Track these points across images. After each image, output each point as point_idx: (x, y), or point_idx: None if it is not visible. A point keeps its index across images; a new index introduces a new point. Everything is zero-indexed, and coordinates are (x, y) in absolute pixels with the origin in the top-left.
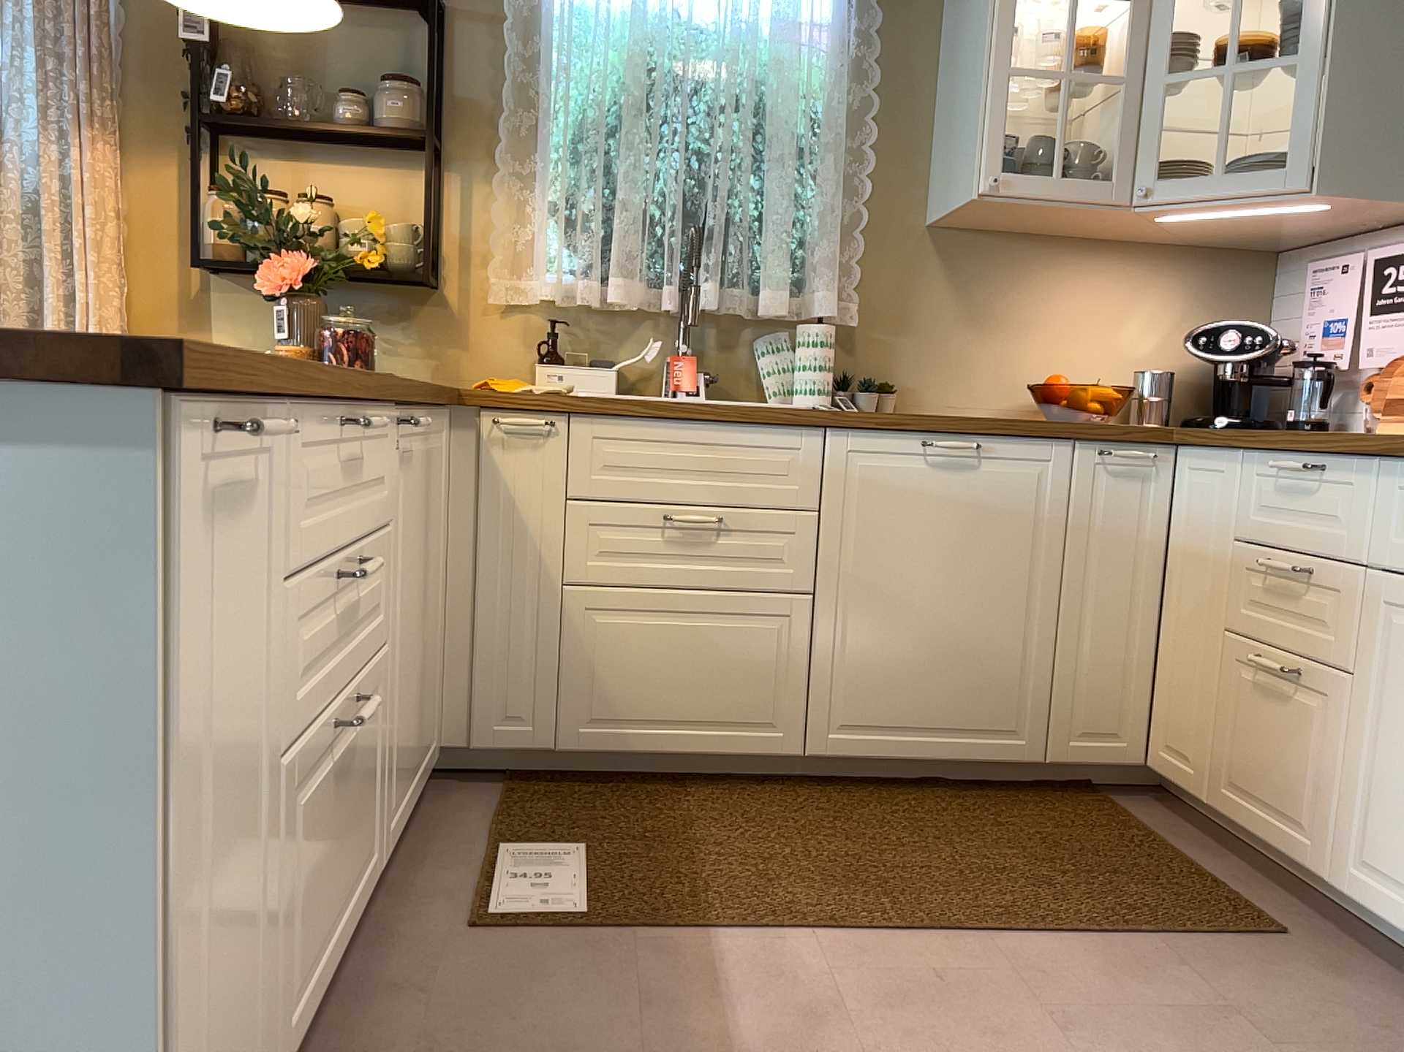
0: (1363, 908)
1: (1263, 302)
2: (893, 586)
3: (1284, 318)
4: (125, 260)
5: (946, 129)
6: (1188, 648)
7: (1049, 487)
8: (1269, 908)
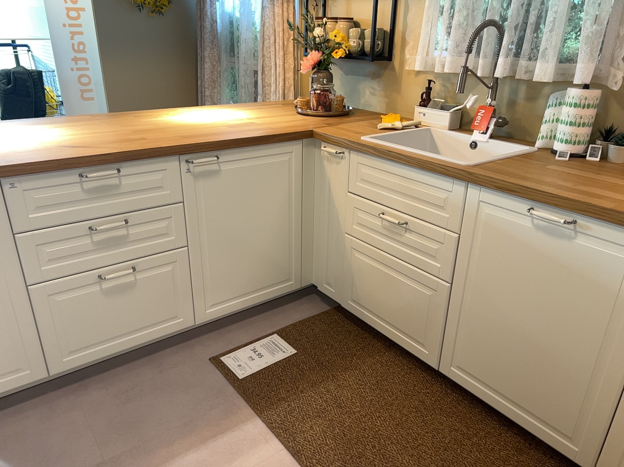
0: None
1: None
2: (496, 299)
3: None
4: (292, 52)
5: None
6: None
7: None
8: None
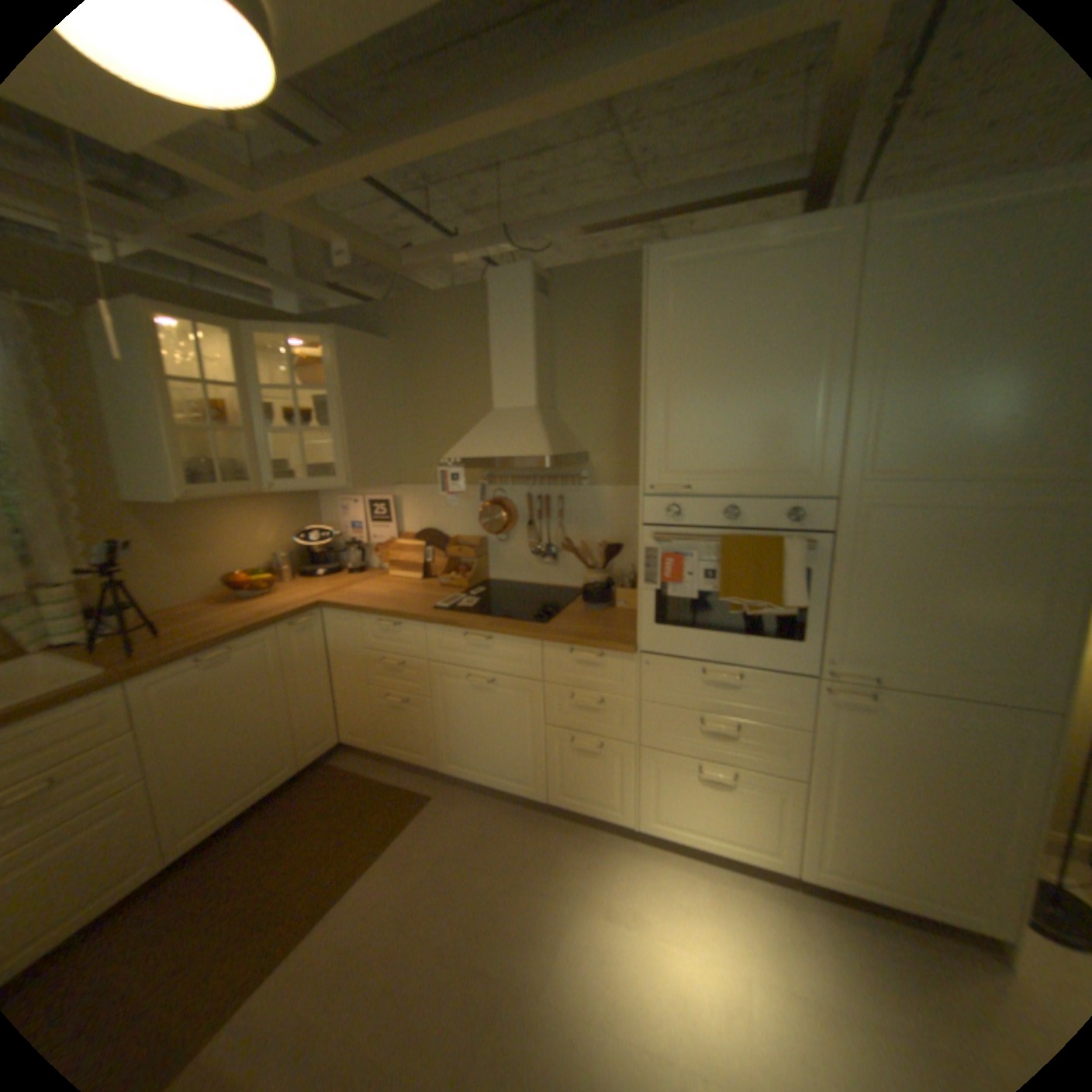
0: (450, 776)
1: (313, 508)
2: (194, 745)
3: (324, 515)
4: None
5: (118, 448)
6: (347, 693)
7: (266, 653)
8: (415, 788)
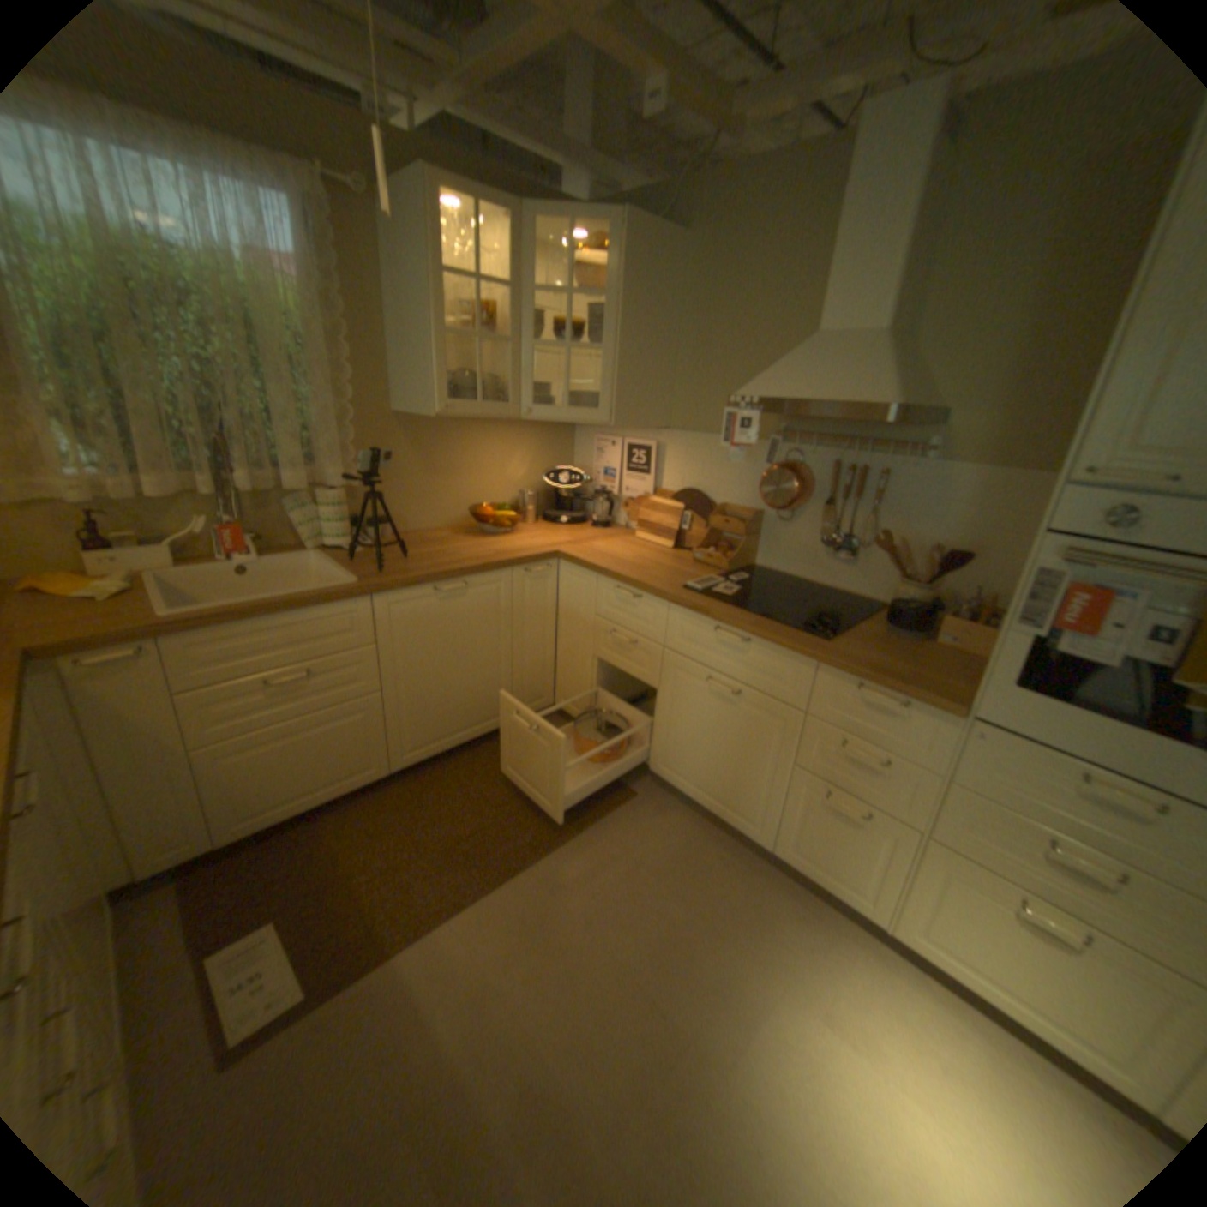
0: (664, 779)
1: (569, 446)
2: (426, 671)
3: (578, 455)
4: None
5: (395, 351)
6: (571, 657)
7: (501, 595)
8: (624, 777)
